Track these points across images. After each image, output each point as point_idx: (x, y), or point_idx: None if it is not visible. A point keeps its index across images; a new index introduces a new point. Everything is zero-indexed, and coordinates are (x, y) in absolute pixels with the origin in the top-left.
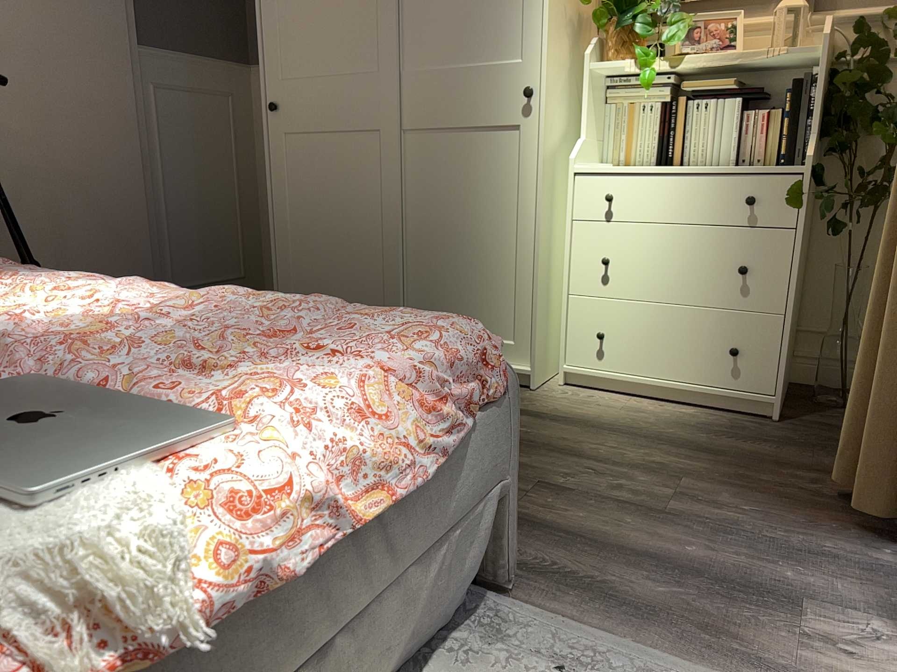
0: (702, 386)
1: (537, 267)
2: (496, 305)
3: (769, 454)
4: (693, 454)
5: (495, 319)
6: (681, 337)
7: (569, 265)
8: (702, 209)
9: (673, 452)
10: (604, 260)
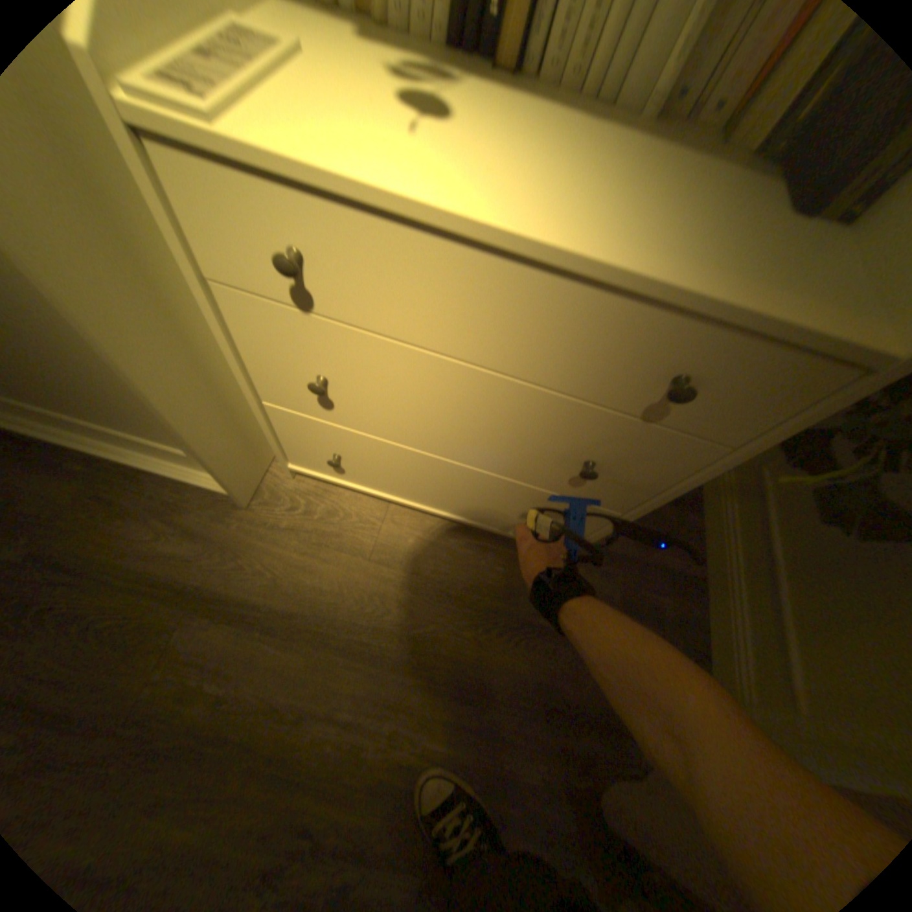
0: (476, 522)
1: (146, 396)
2: (107, 404)
3: (539, 670)
4: (449, 700)
5: (123, 419)
6: (456, 487)
7: (235, 361)
8: (544, 355)
9: (425, 701)
10: (307, 385)
